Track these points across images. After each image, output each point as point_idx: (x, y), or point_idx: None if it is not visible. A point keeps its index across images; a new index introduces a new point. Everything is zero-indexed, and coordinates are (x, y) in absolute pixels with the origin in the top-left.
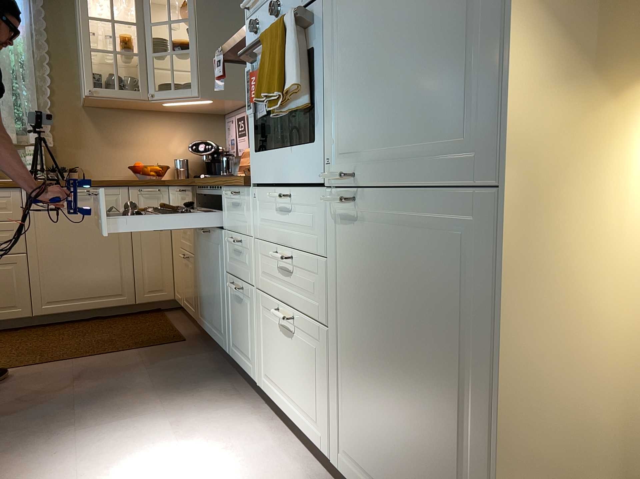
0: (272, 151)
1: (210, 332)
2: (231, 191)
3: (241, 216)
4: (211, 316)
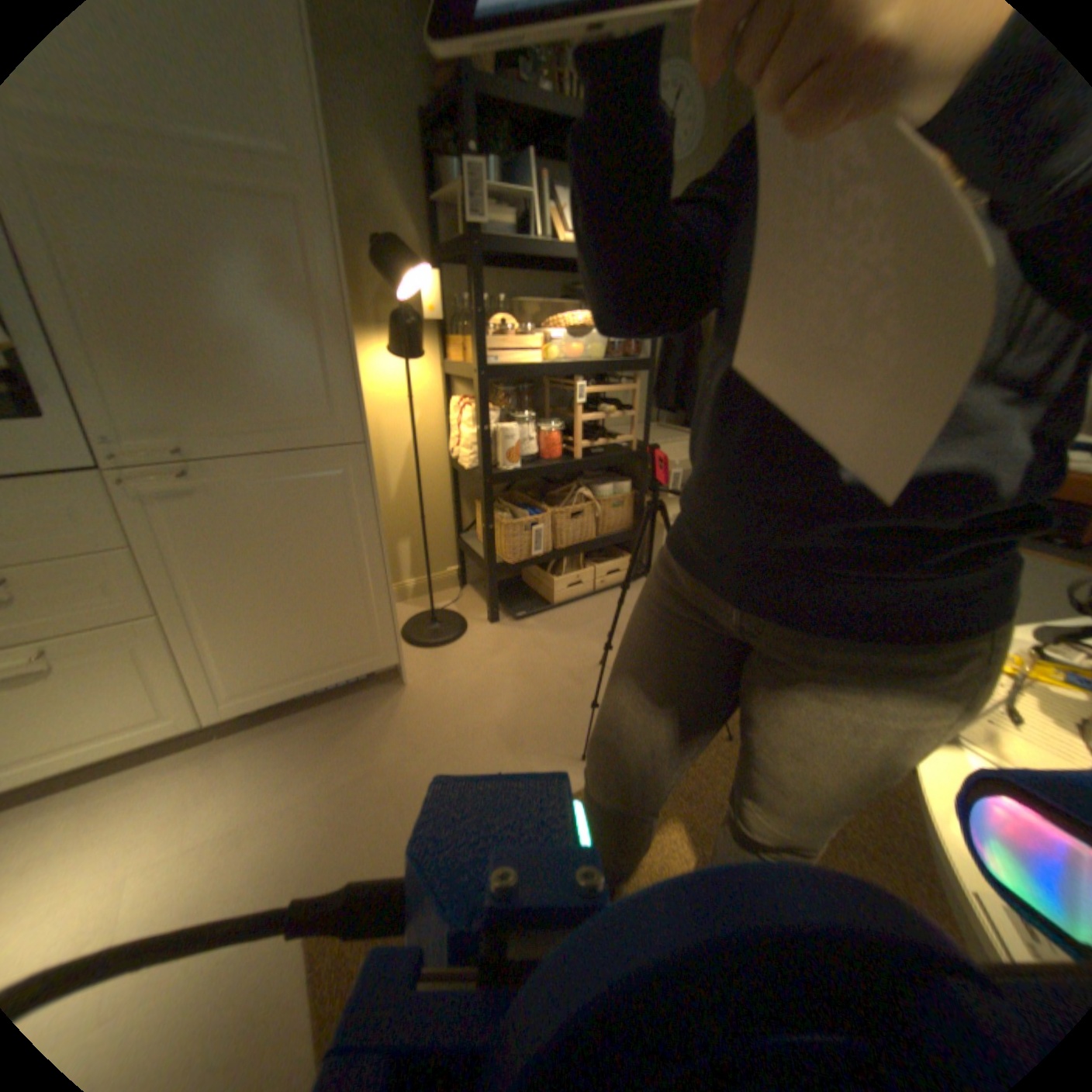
0: None
1: None
2: None
3: None
4: None
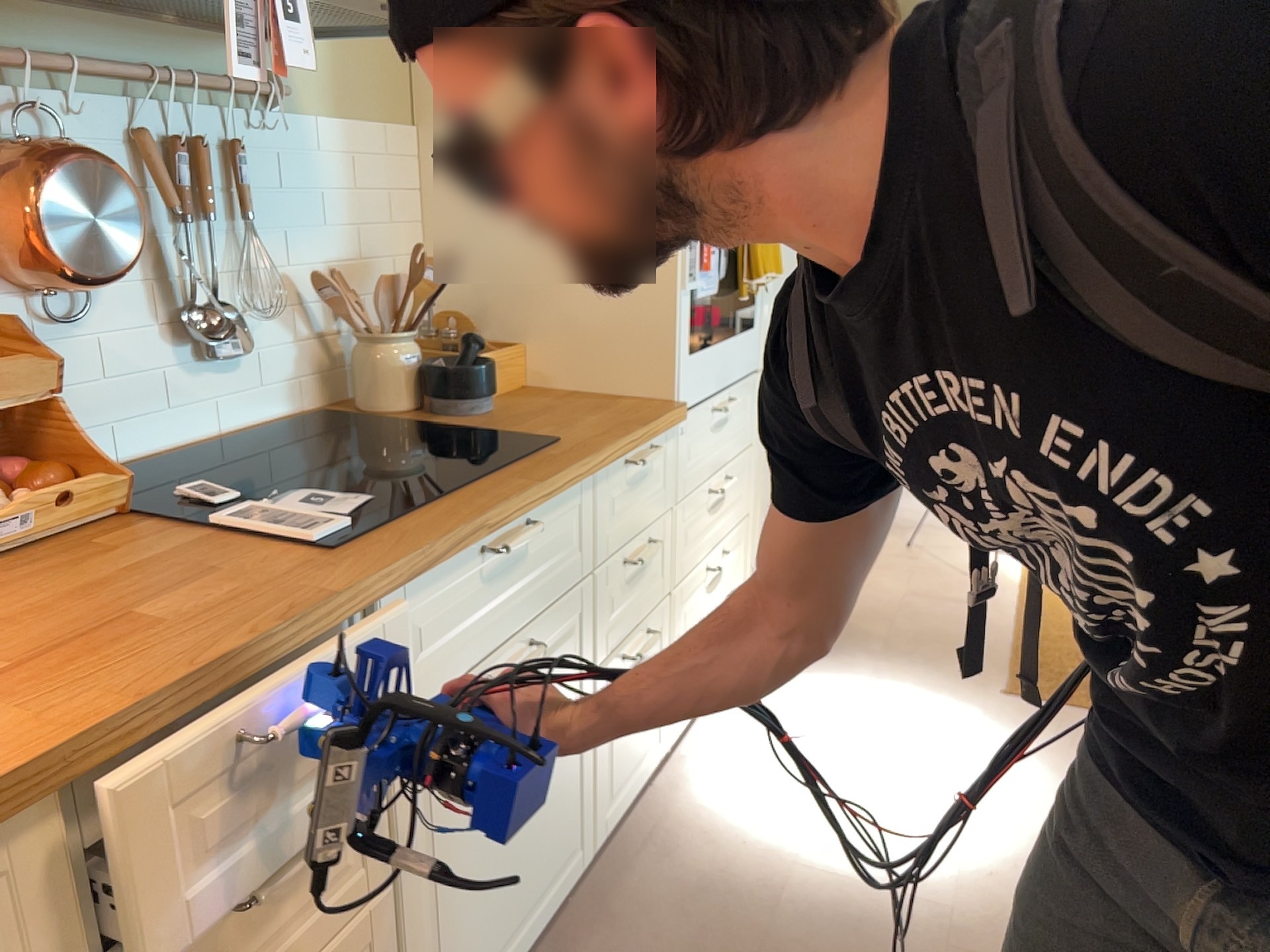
0: (707, 348)
1: (514, 950)
2: (628, 458)
3: (648, 491)
4: (524, 888)
